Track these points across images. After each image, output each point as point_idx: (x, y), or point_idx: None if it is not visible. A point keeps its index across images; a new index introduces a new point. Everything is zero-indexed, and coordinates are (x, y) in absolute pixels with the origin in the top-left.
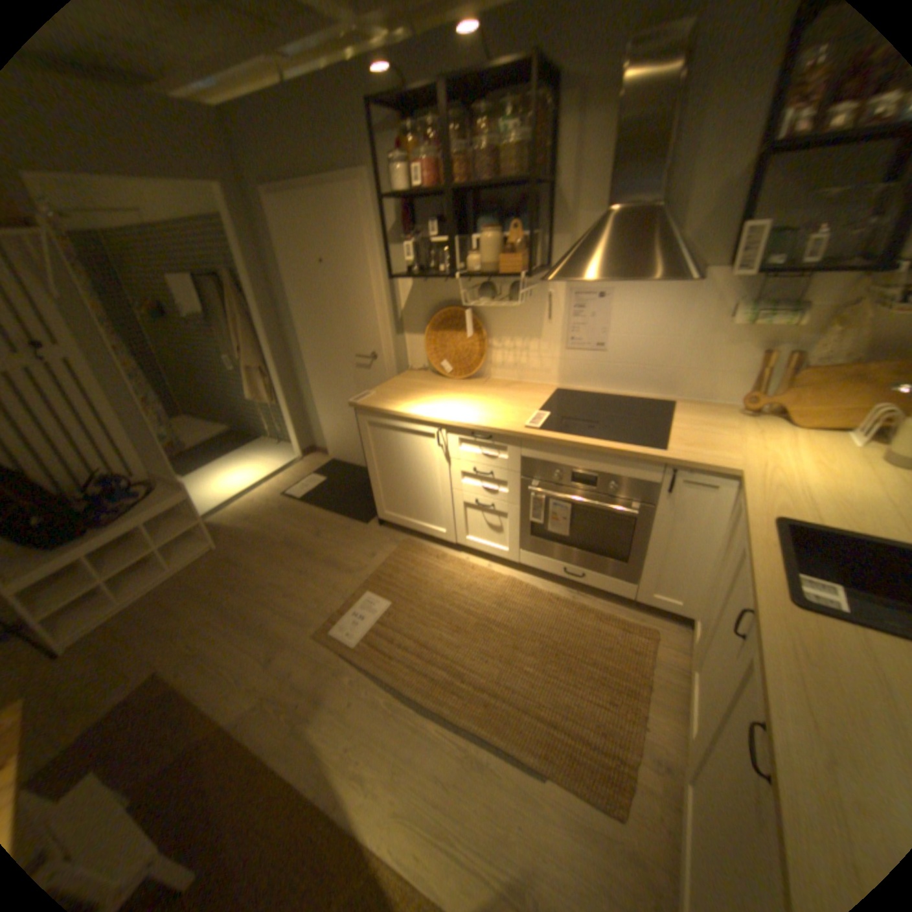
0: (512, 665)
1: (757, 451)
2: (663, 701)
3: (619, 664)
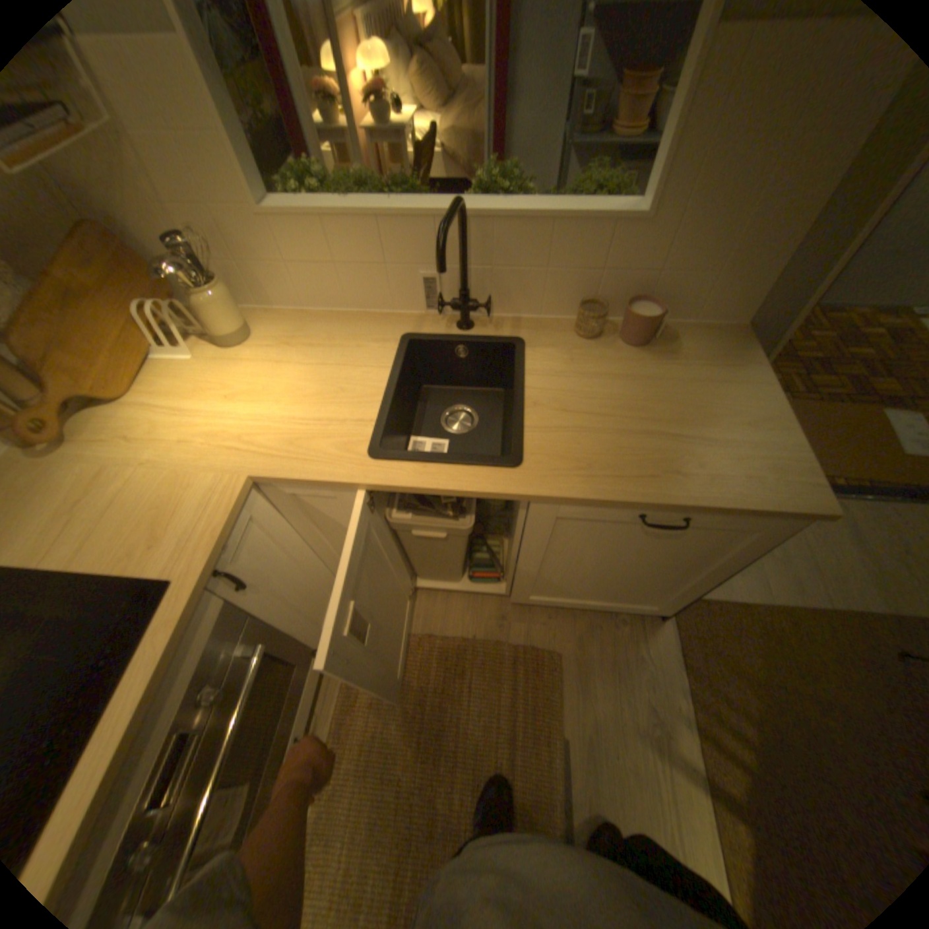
0: (456, 833)
1: (184, 452)
2: (436, 623)
3: (409, 673)
